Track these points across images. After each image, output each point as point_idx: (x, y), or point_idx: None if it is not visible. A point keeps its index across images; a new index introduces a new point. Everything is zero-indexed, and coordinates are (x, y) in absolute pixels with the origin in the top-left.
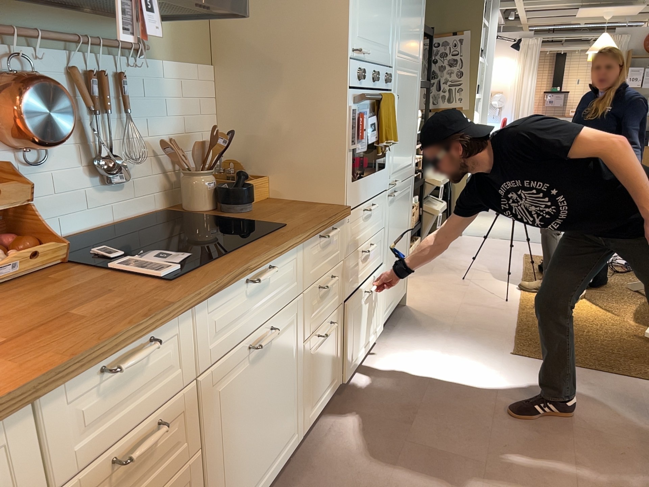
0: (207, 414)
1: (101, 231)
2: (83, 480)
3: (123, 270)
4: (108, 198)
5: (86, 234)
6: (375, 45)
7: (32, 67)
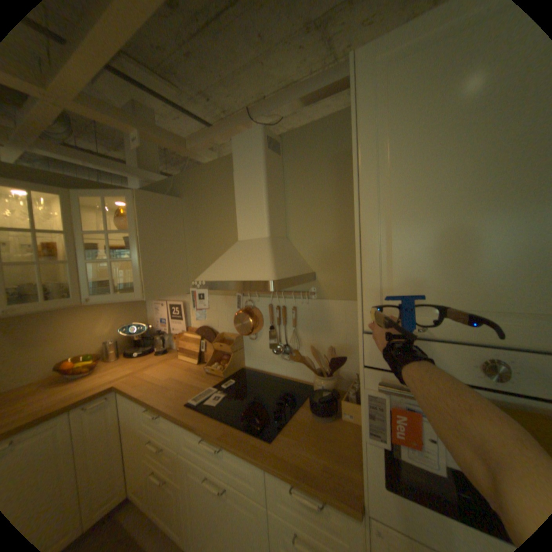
0: (183, 477)
1: (279, 377)
2: (145, 436)
3: (203, 392)
4: (284, 363)
5: (272, 374)
6: (502, 312)
7: (256, 303)
